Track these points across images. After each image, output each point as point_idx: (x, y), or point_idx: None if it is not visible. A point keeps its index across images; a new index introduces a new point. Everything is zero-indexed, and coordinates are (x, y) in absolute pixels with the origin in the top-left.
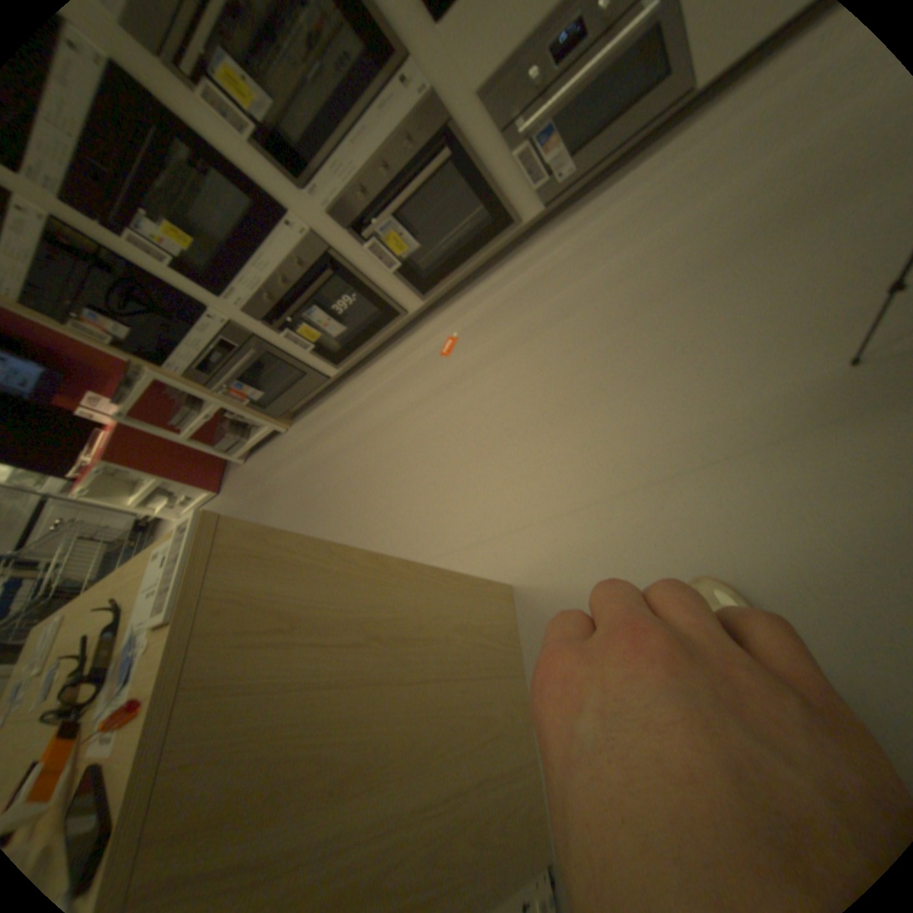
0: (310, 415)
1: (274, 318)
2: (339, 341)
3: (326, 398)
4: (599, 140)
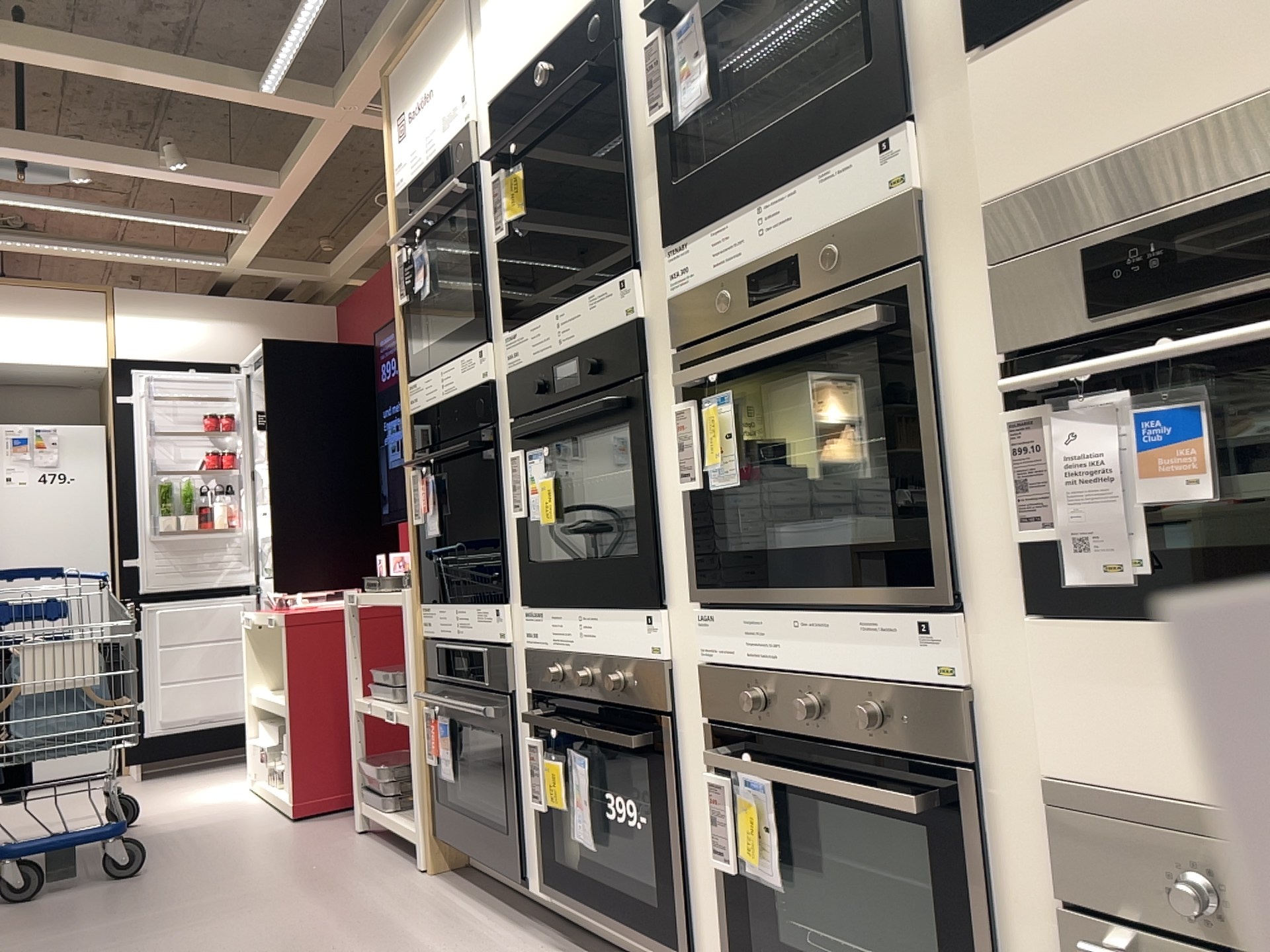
0: (457, 896)
1: (542, 709)
2: (589, 858)
3: (499, 908)
4: None
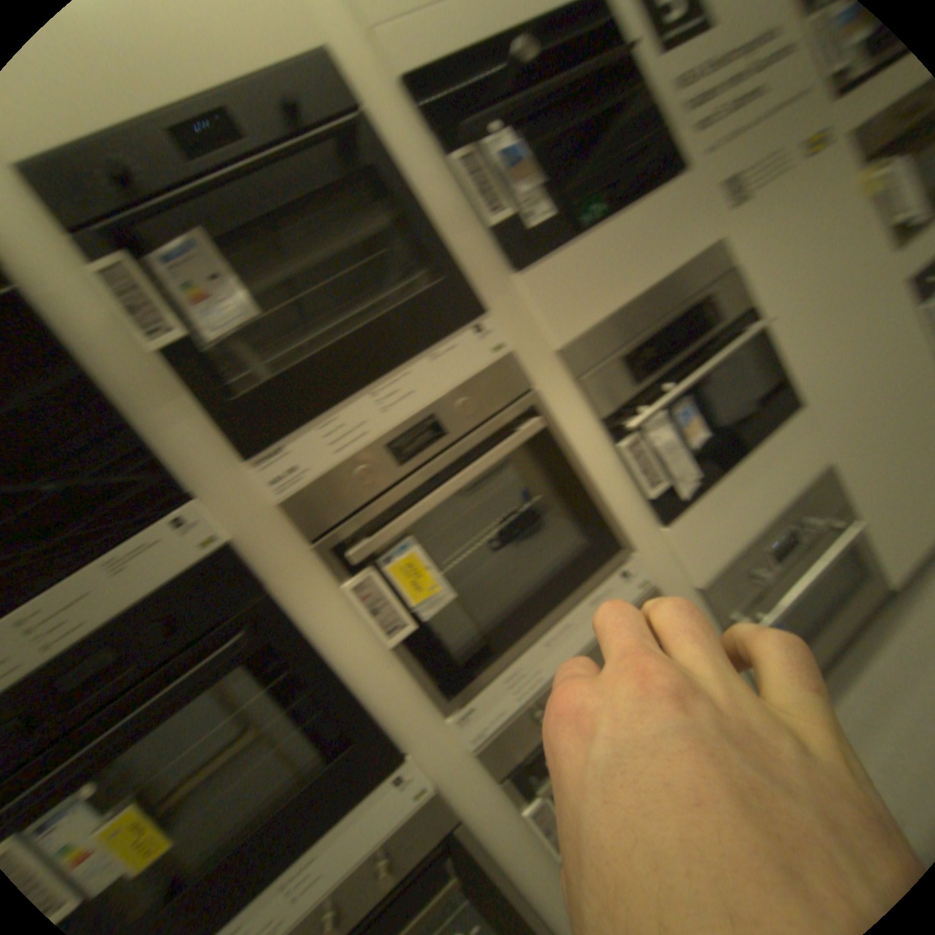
0: None
1: None
2: None
3: None
4: (817, 640)
